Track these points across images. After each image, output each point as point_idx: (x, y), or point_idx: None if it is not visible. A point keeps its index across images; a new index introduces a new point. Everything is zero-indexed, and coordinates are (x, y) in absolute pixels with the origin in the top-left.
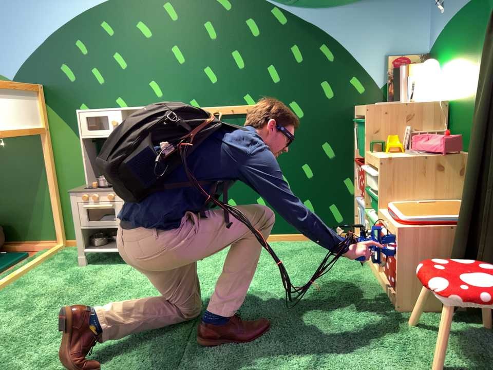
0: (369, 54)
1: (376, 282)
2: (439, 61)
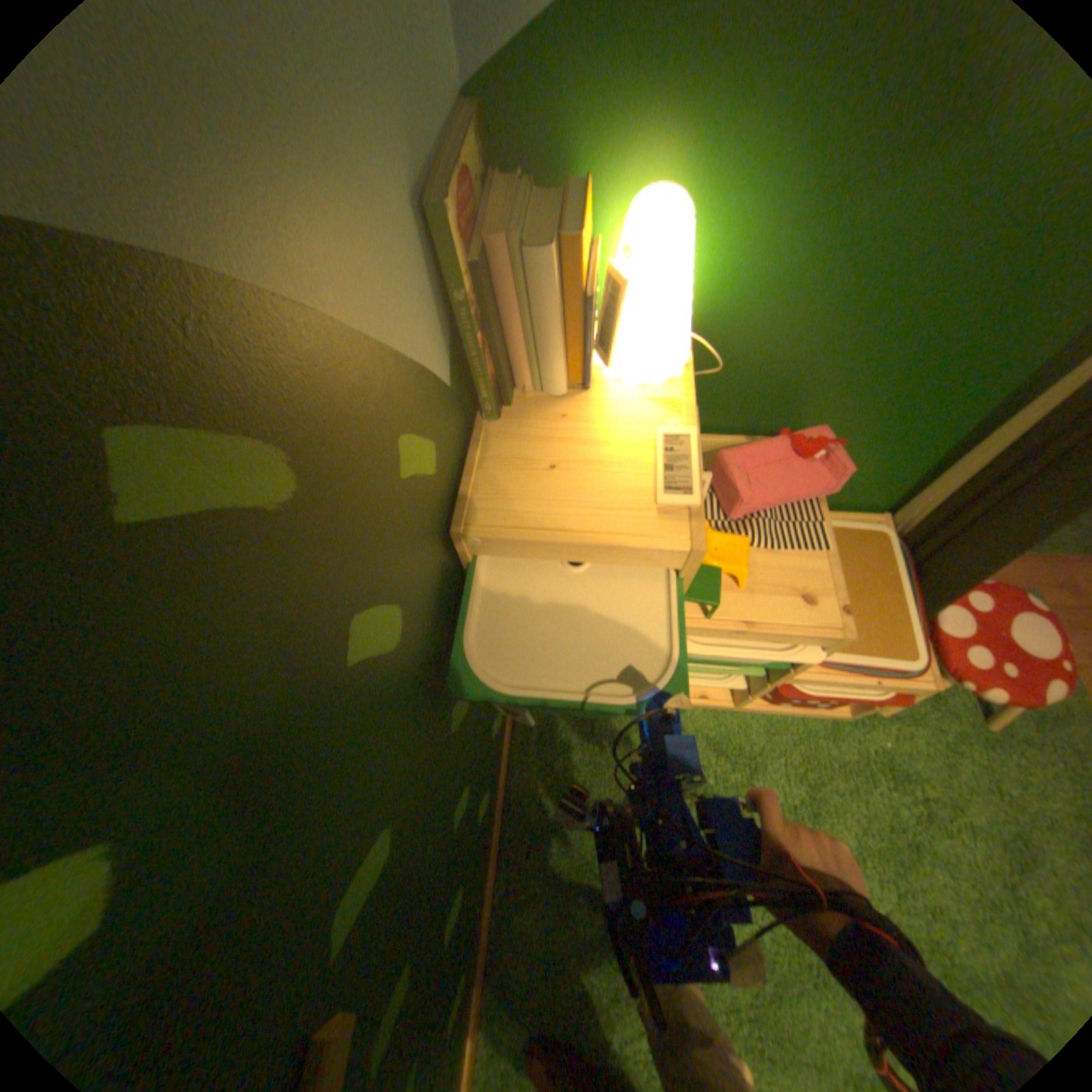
0: (400, 224)
1: (747, 710)
2: (646, 167)
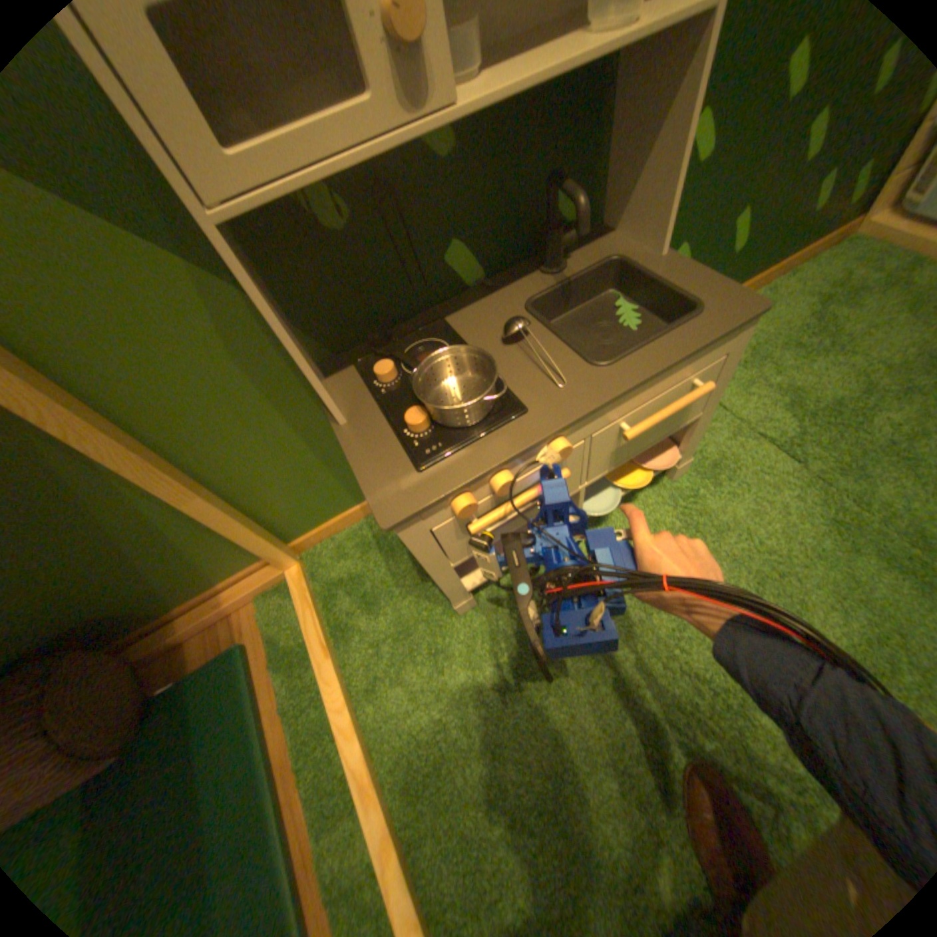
0: None
1: None
2: None
